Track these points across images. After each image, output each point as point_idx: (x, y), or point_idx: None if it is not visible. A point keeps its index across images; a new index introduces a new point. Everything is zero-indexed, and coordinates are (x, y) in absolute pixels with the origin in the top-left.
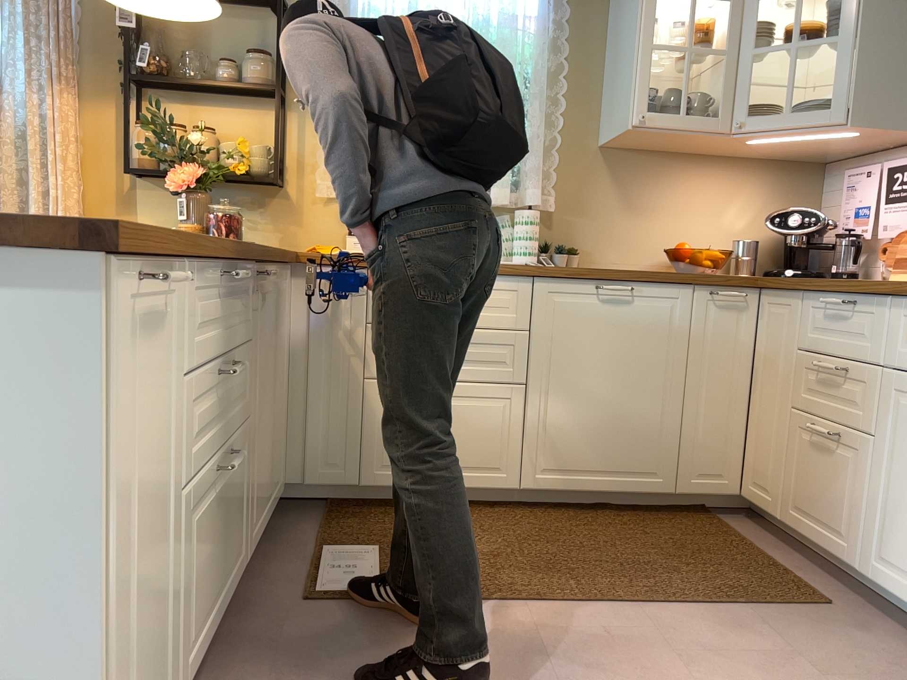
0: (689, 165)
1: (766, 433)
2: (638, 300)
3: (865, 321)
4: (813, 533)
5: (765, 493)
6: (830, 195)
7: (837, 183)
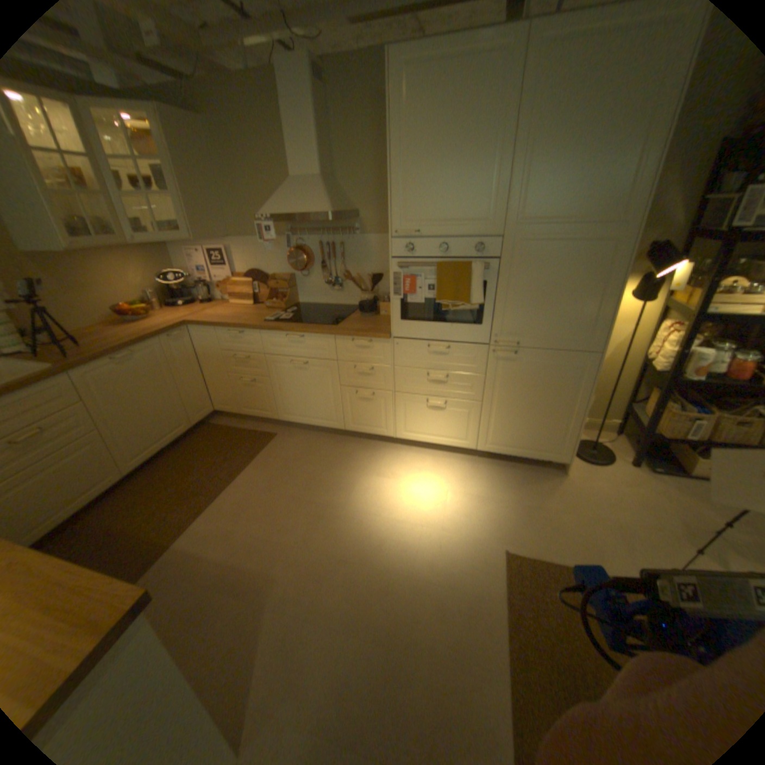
0: (92, 254)
1: (217, 385)
2: (135, 356)
3: (249, 339)
4: (255, 414)
5: (227, 406)
6: (173, 256)
7: (175, 251)
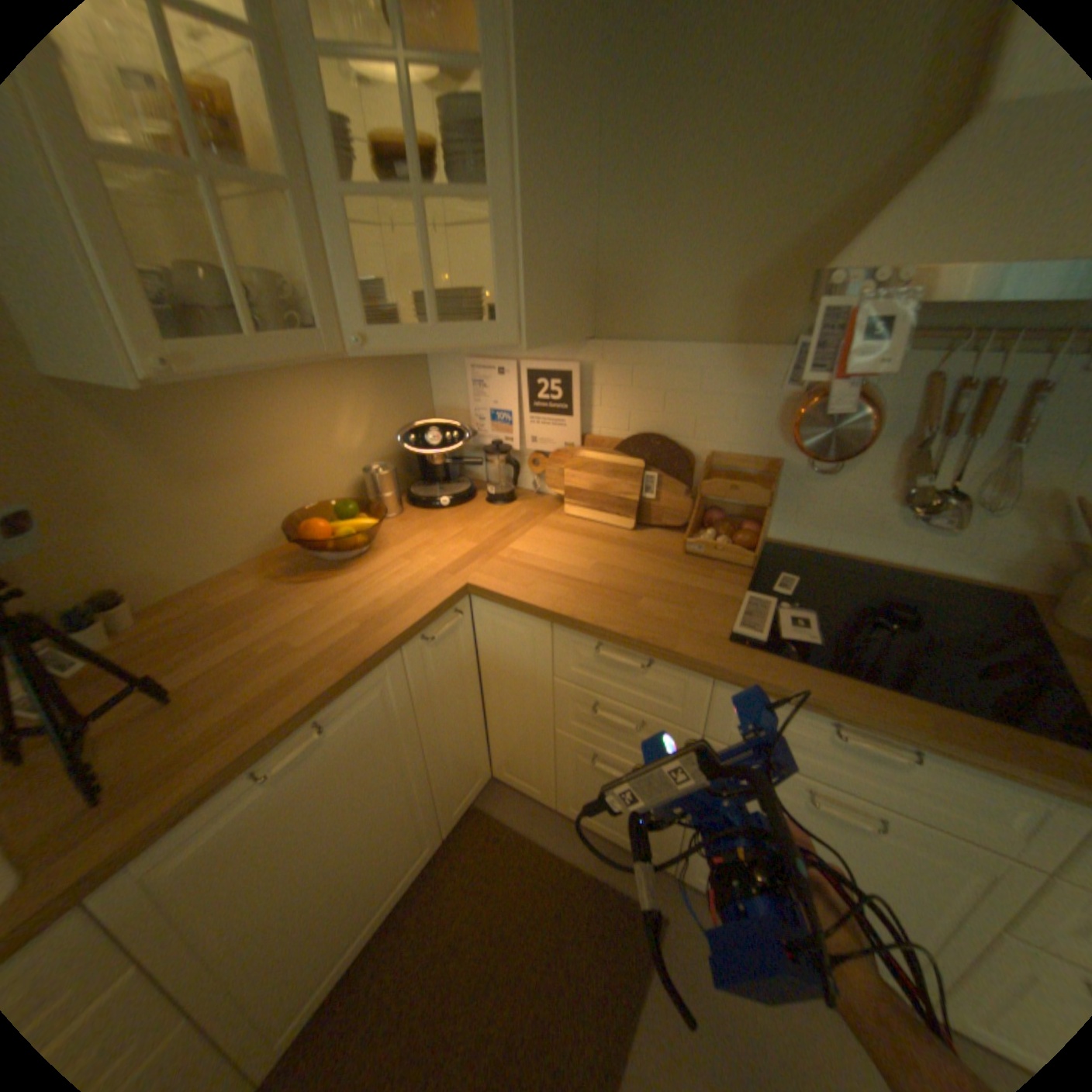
0: (257, 375)
1: (516, 737)
2: (329, 729)
3: (668, 683)
4: (605, 832)
5: (528, 784)
6: (438, 378)
7: (445, 364)
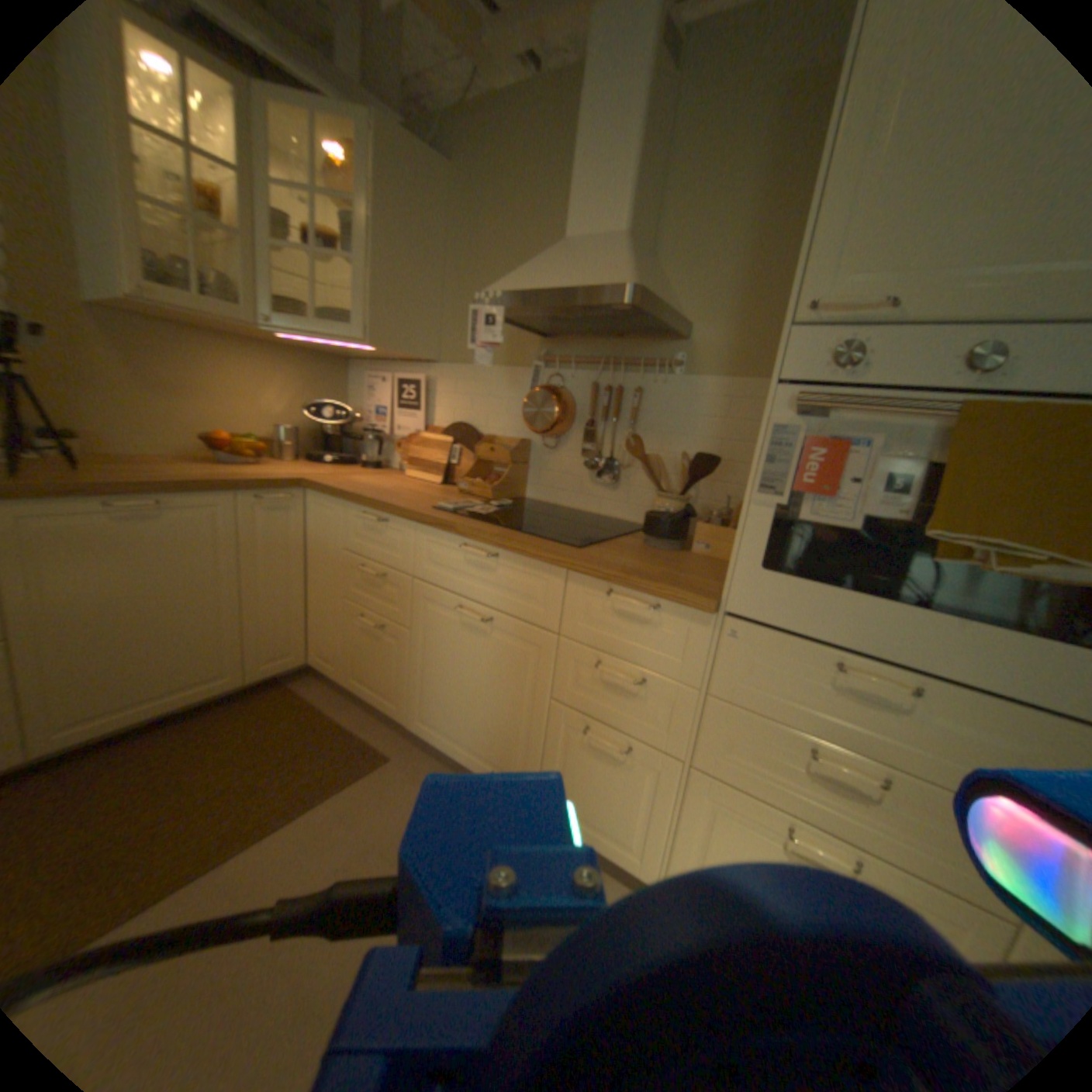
0: (209, 343)
1: (319, 616)
2: (160, 514)
3: (392, 537)
4: (365, 698)
5: (324, 665)
6: (350, 387)
7: (355, 378)
